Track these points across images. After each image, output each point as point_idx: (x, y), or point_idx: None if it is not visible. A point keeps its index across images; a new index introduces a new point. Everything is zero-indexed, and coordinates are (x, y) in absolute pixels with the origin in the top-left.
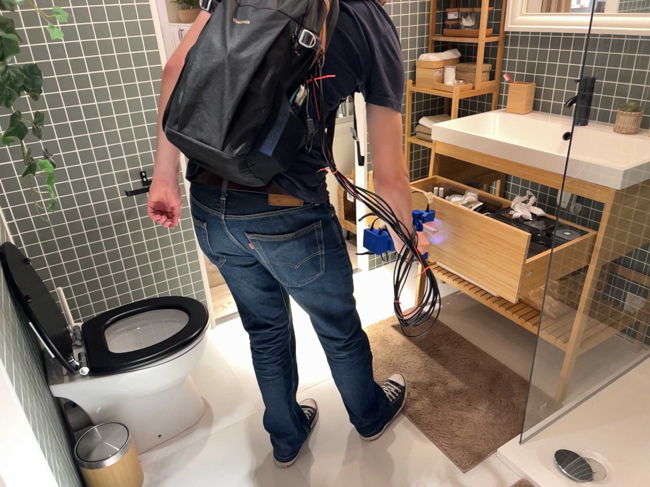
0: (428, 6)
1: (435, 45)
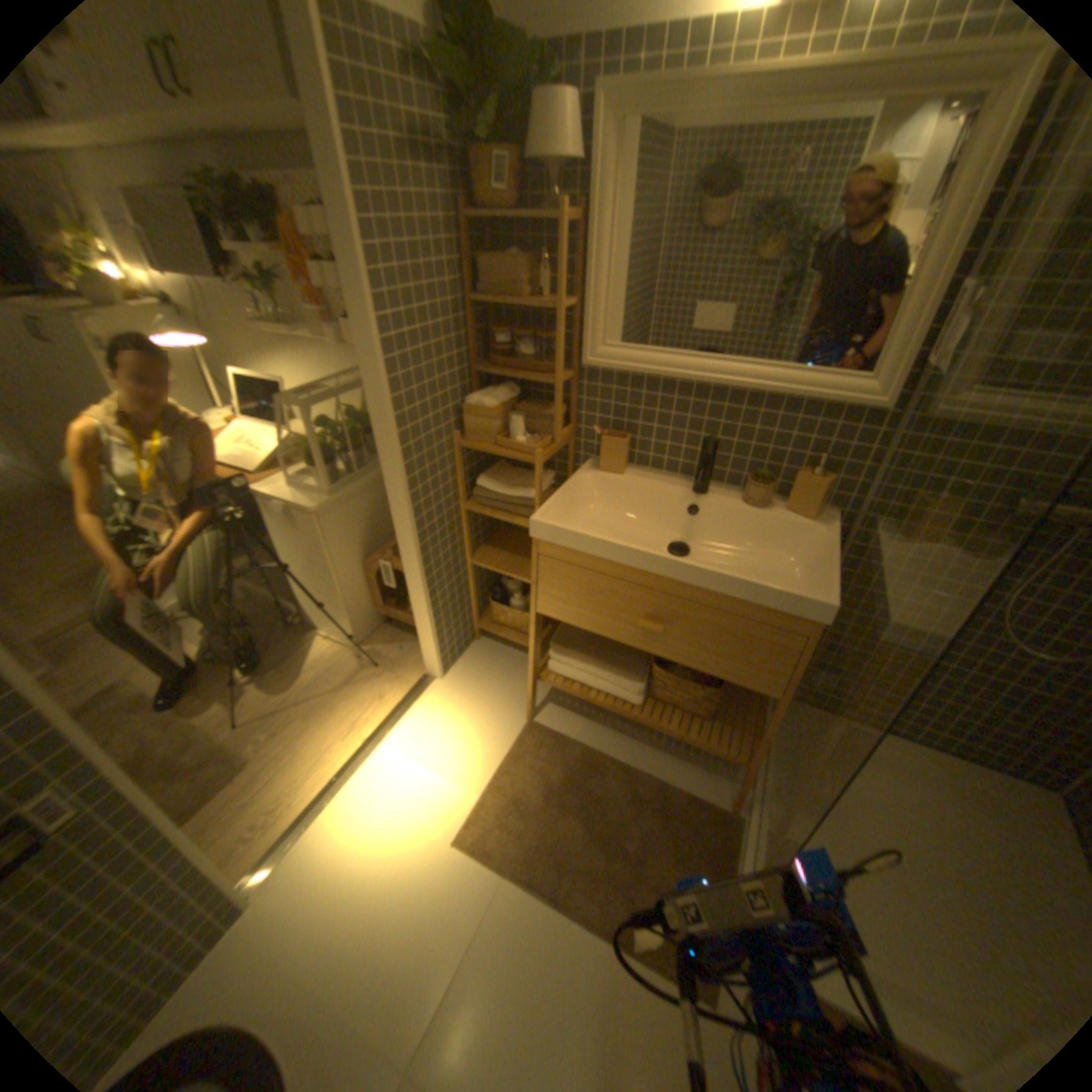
0: (459, 316)
1: (474, 370)
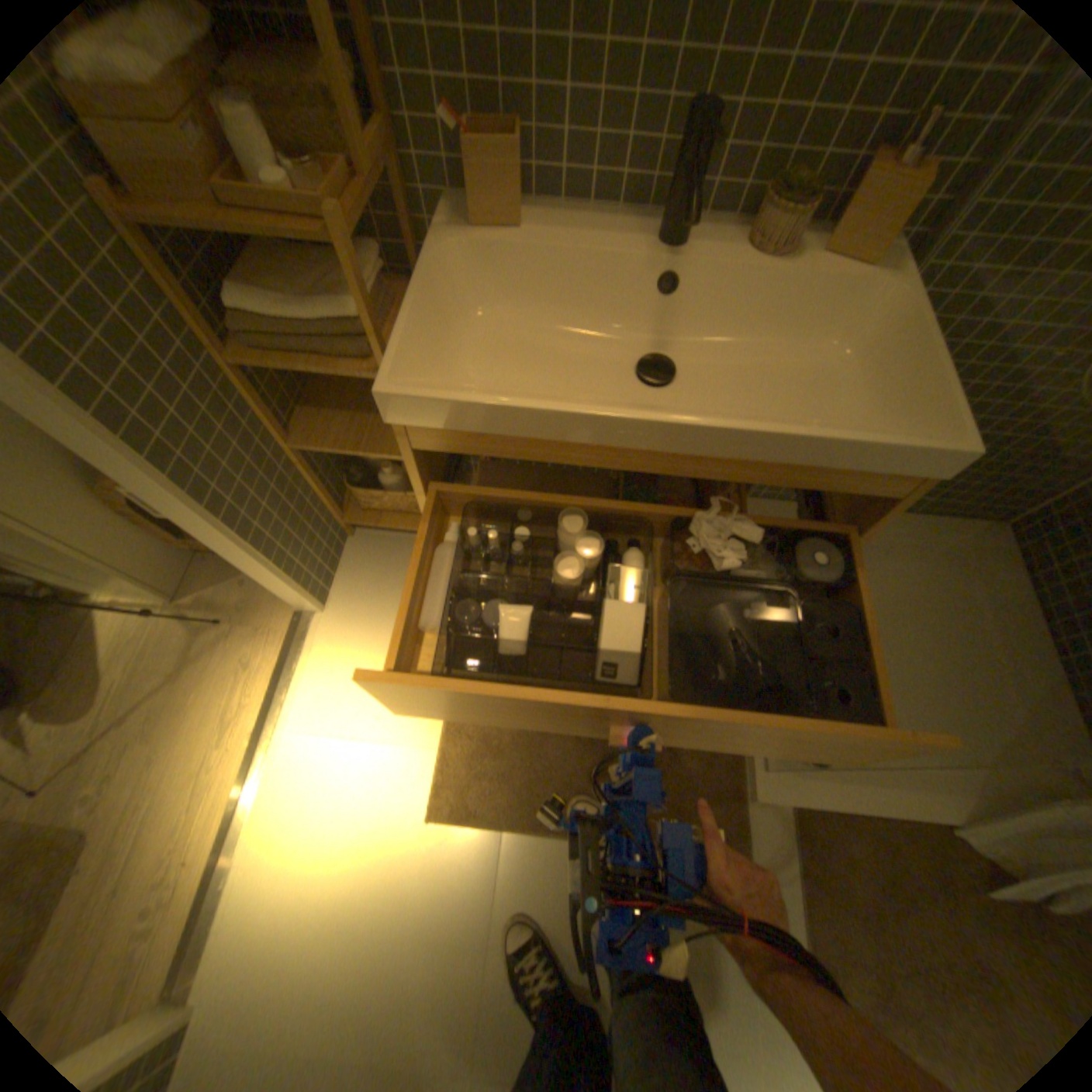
0: None
1: None
